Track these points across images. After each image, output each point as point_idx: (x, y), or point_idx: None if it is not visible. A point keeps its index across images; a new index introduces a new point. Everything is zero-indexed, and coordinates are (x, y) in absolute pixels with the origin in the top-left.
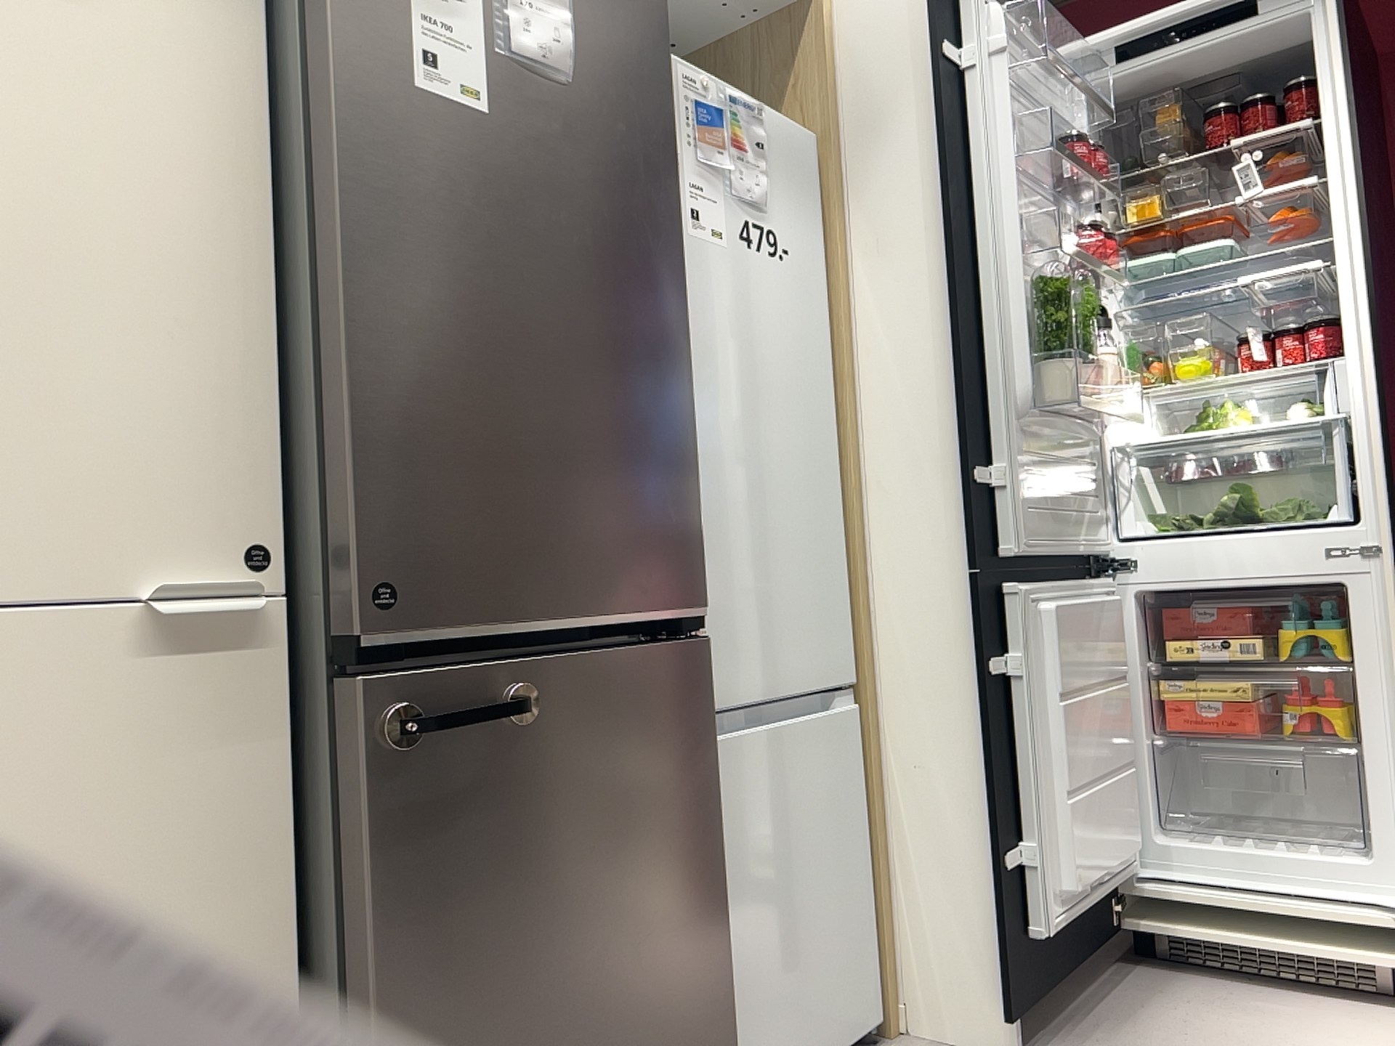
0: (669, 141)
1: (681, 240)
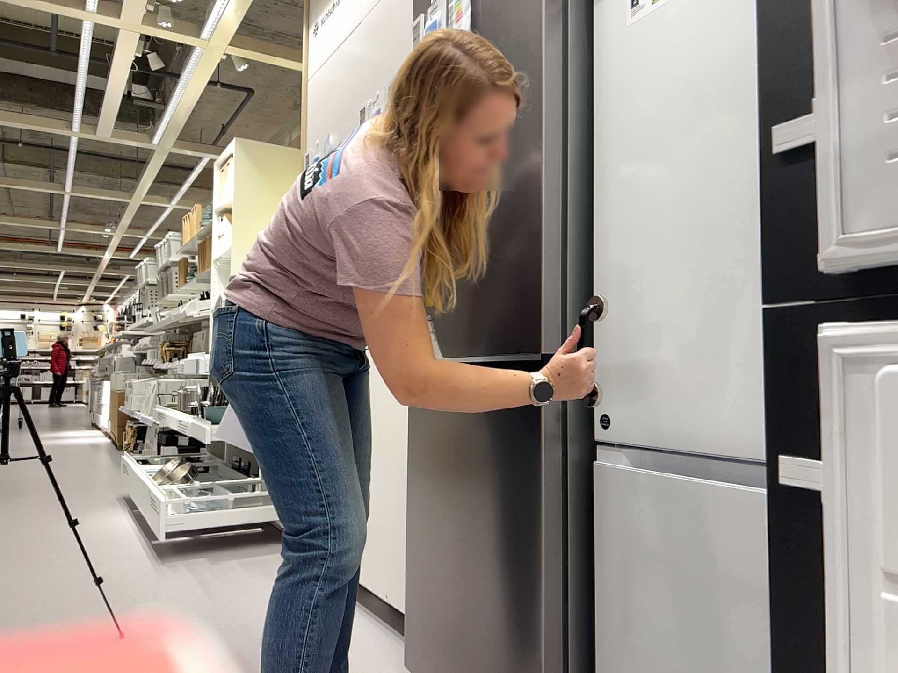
0: (538, 7)
1: (543, 78)
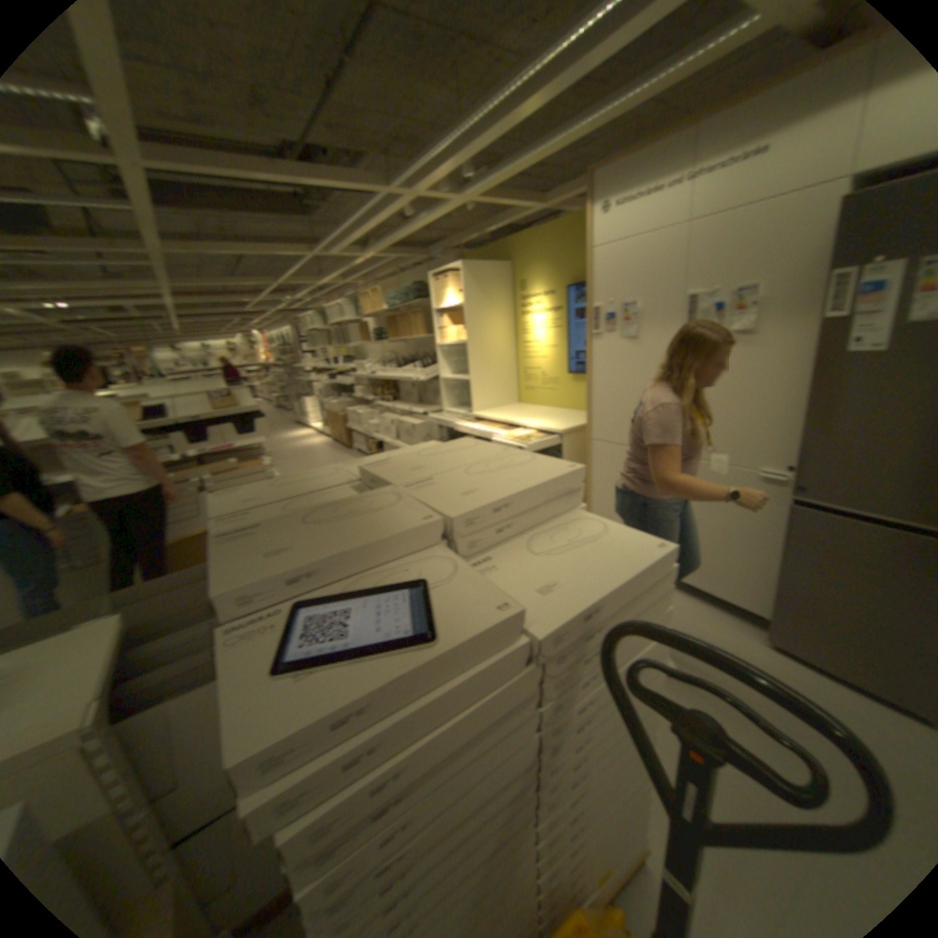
0: None
1: None
